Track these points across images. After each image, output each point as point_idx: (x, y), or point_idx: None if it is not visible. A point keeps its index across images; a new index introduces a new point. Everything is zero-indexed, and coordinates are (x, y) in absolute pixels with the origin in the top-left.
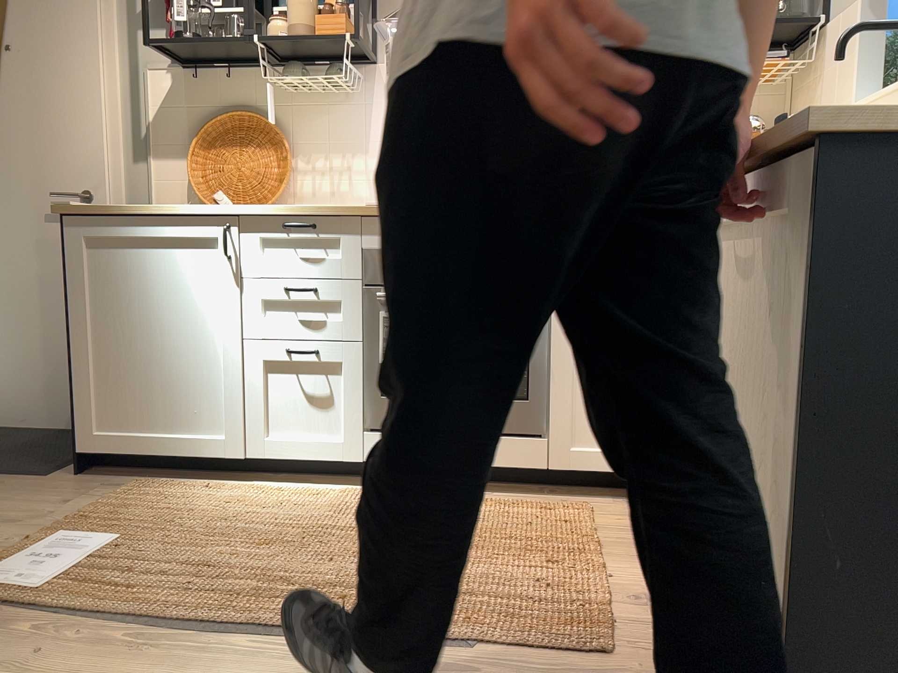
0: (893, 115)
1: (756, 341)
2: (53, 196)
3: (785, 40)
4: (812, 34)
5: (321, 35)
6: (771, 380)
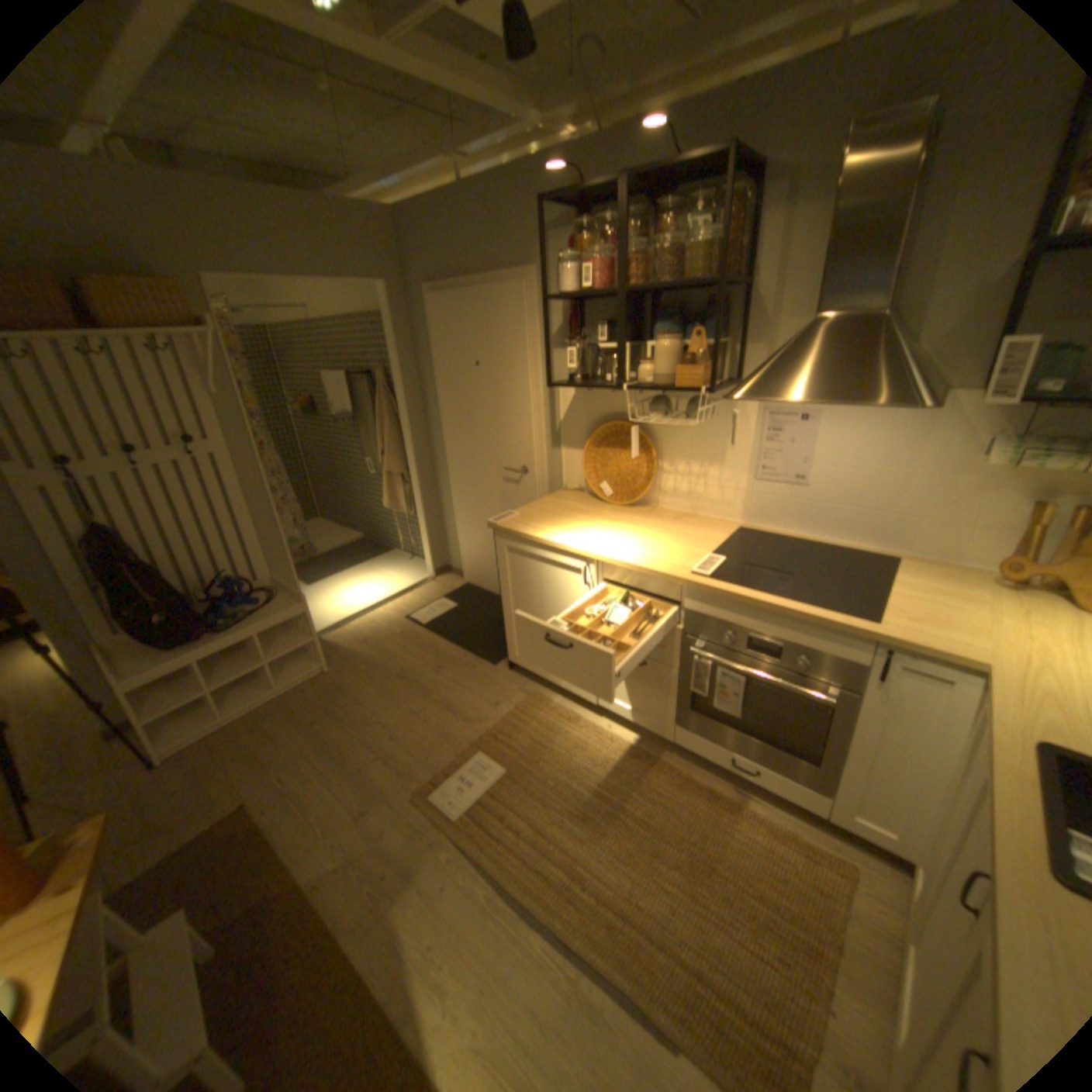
0: None
1: None
2: (505, 471)
3: None
4: None
5: (680, 385)
6: None
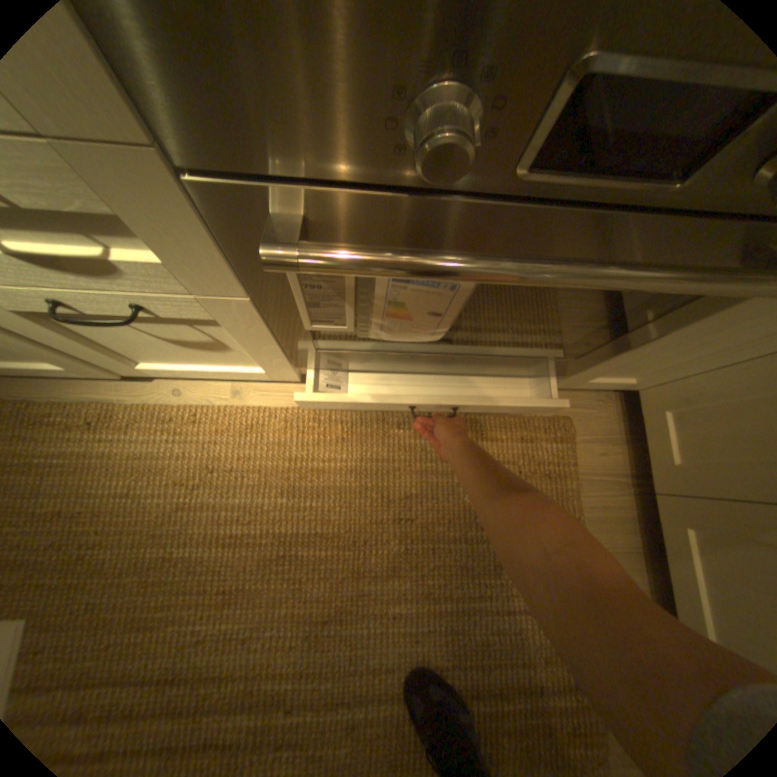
0: None
1: None
2: None
3: None
4: None
5: None
6: None
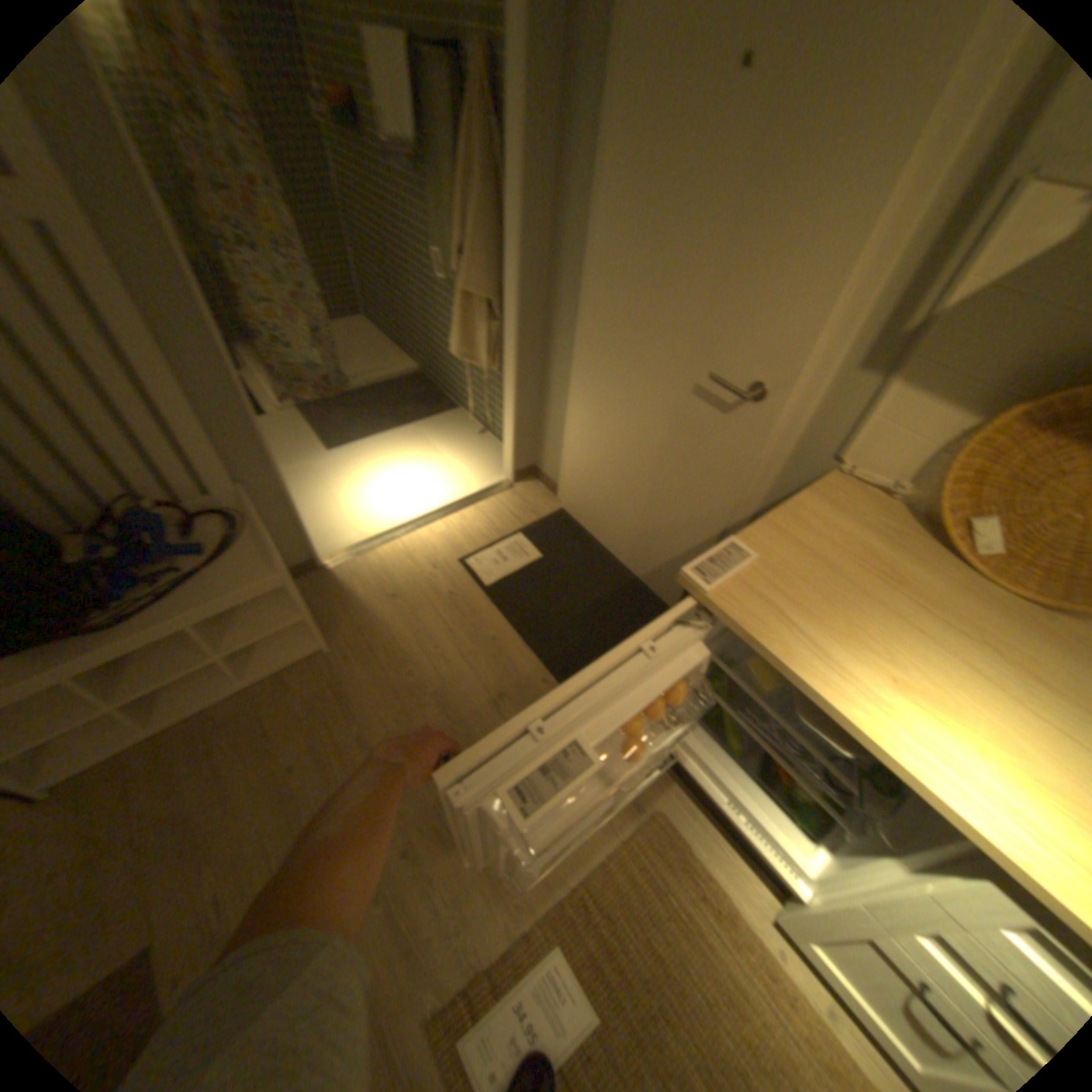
0: None
1: None
2: (717, 381)
3: None
4: None
5: None
6: None
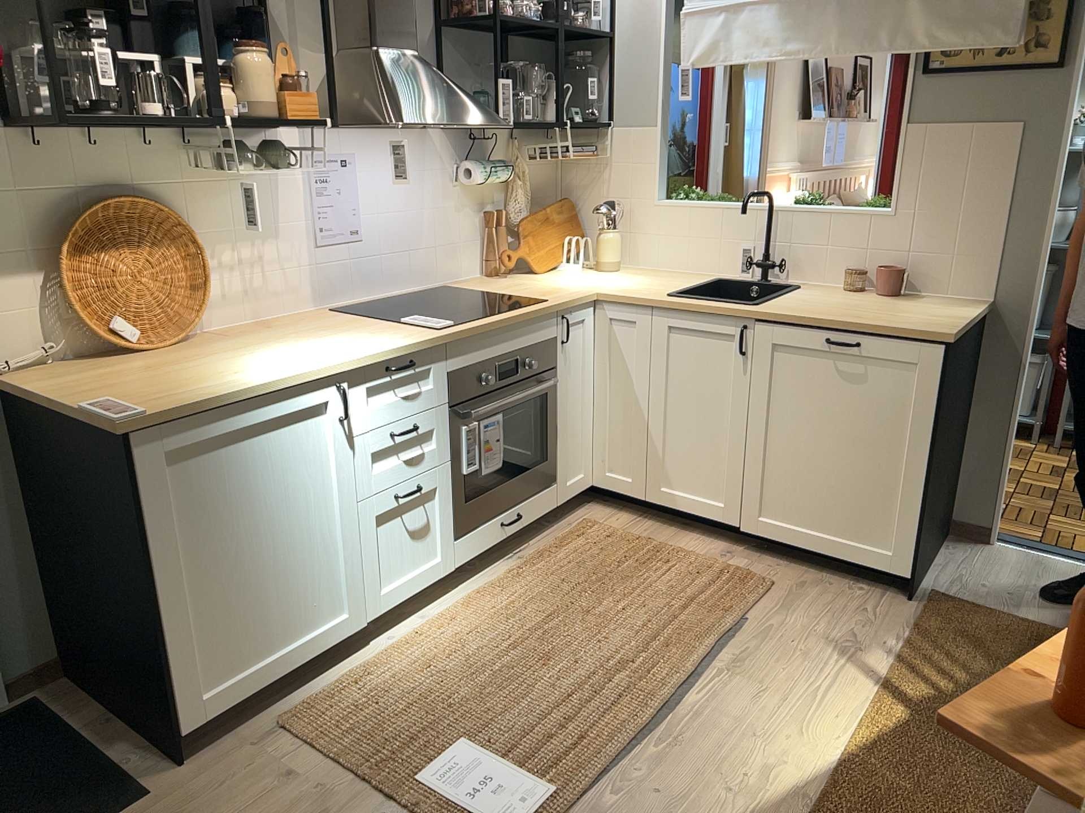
0: (959, 331)
1: (855, 407)
2: None
3: (572, 125)
4: (596, 127)
5: (297, 118)
6: (874, 425)
